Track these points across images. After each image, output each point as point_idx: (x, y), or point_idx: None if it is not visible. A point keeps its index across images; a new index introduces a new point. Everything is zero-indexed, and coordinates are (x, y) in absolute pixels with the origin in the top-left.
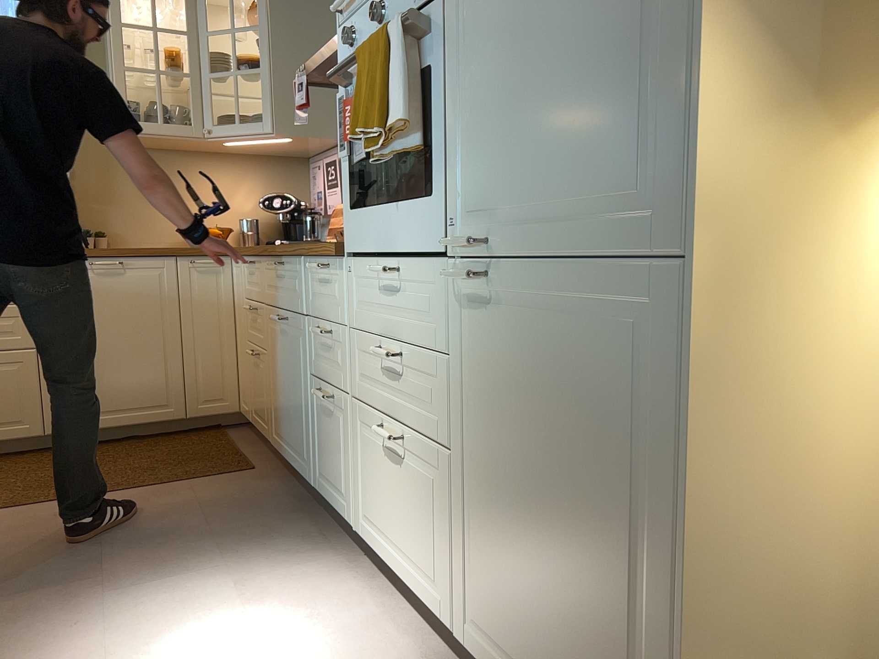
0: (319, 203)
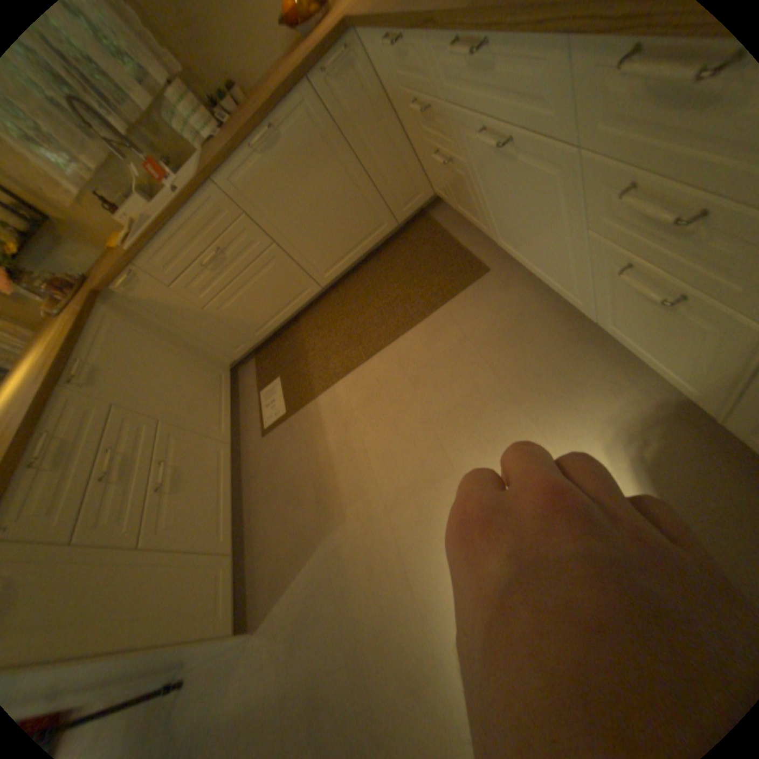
0: None
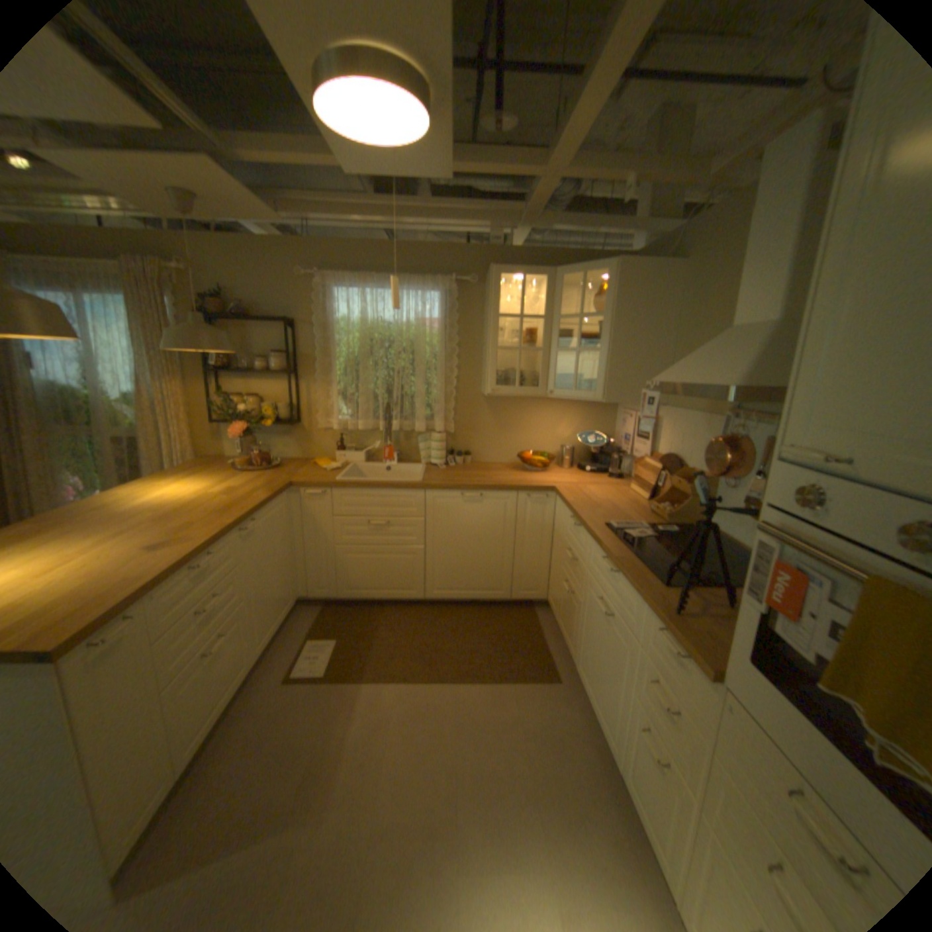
0: (626, 444)
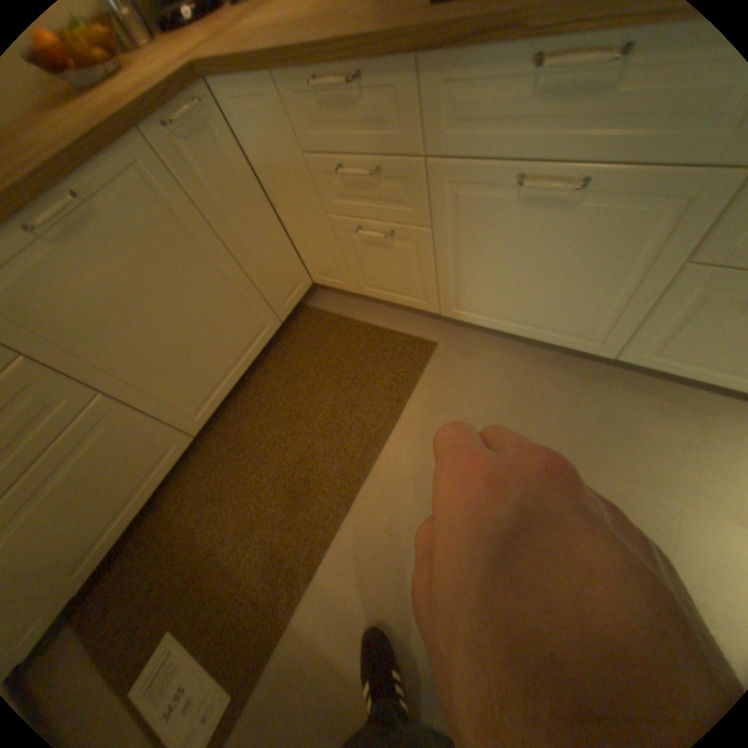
0: None
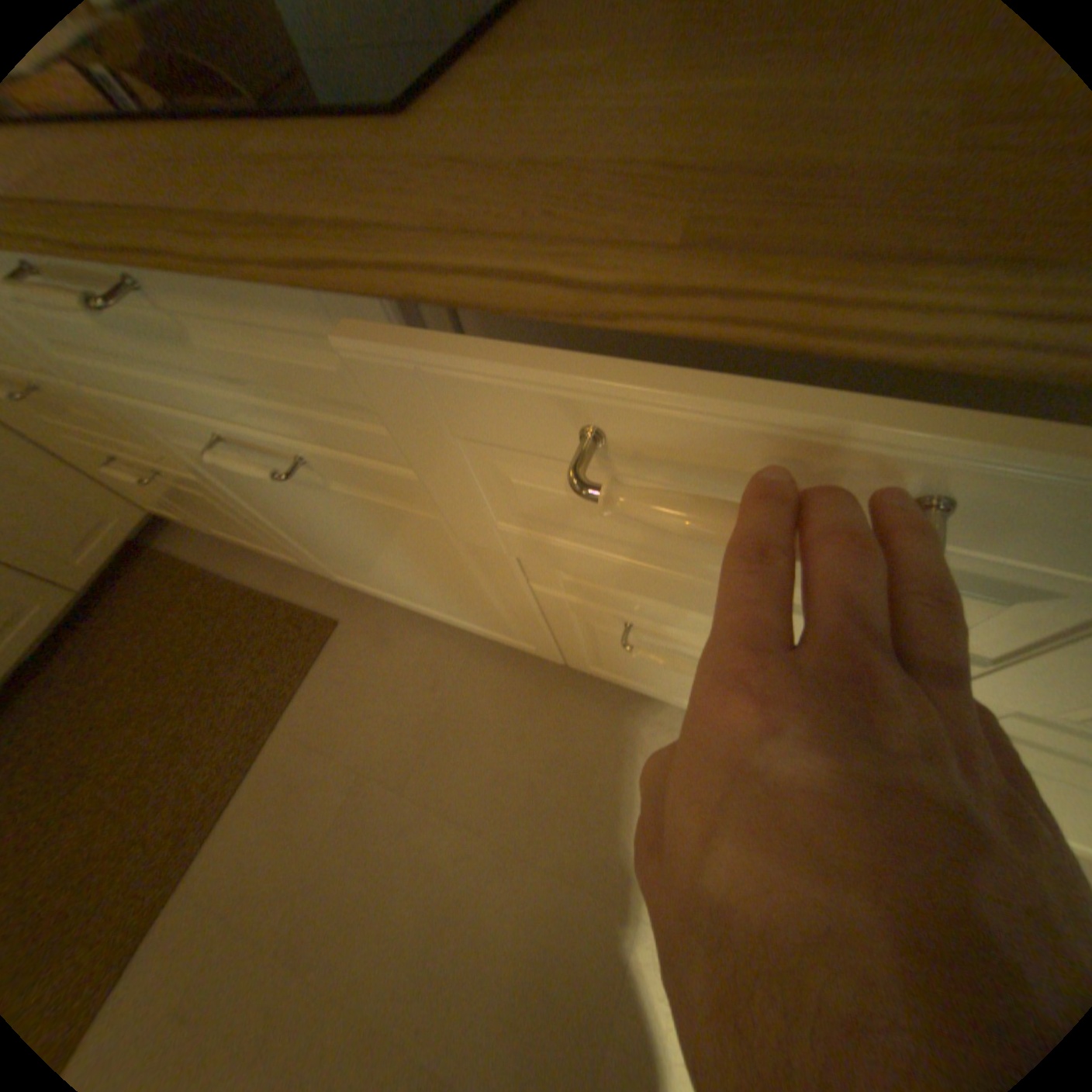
0: None
